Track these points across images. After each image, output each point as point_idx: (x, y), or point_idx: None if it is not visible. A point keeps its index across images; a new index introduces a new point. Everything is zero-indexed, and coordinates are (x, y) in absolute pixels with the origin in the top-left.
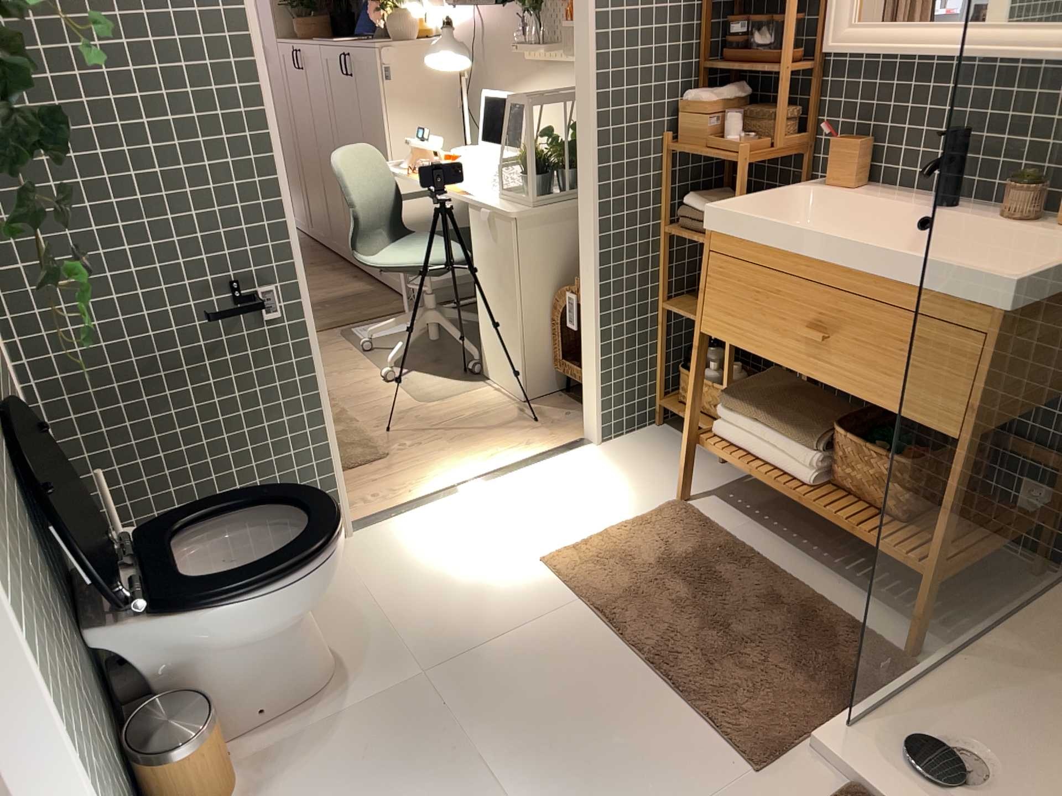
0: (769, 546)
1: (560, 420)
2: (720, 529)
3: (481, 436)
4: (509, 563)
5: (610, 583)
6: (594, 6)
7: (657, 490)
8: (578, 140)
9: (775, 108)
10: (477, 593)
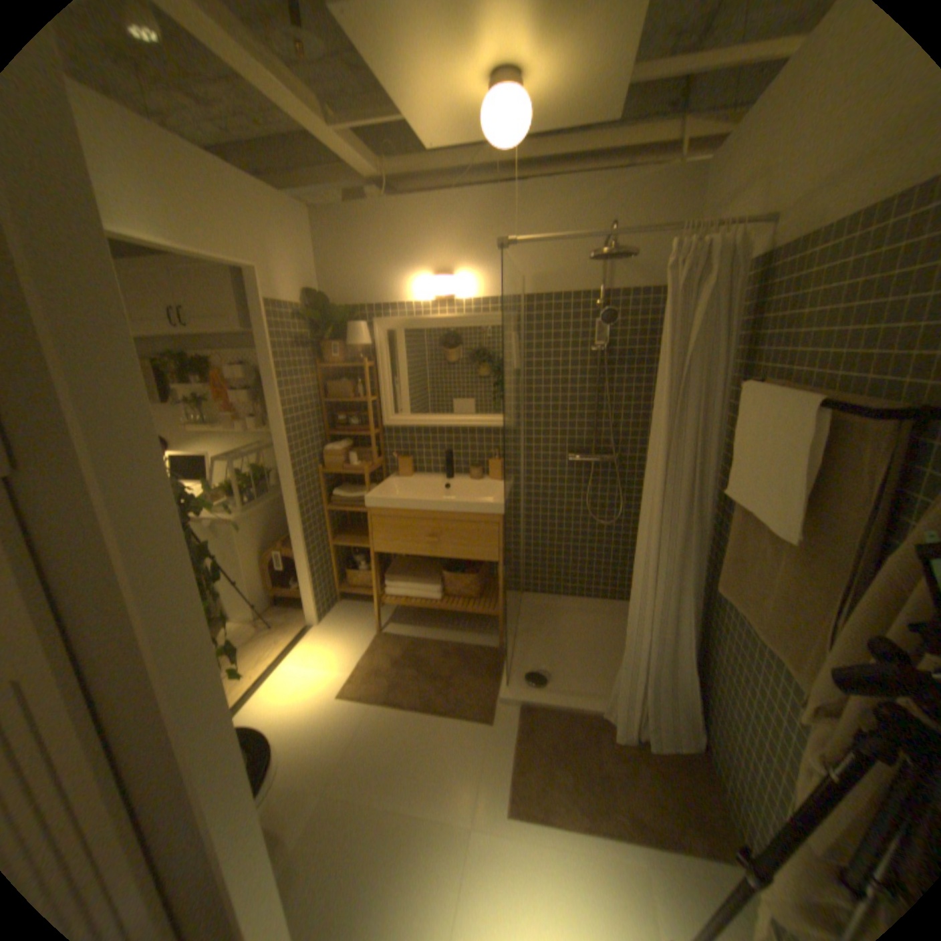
0: (429, 634)
1: (285, 623)
2: (405, 637)
3: (243, 653)
4: (321, 710)
5: (378, 688)
6: (282, 416)
7: (364, 633)
8: (280, 478)
9: (363, 447)
10: (315, 736)
